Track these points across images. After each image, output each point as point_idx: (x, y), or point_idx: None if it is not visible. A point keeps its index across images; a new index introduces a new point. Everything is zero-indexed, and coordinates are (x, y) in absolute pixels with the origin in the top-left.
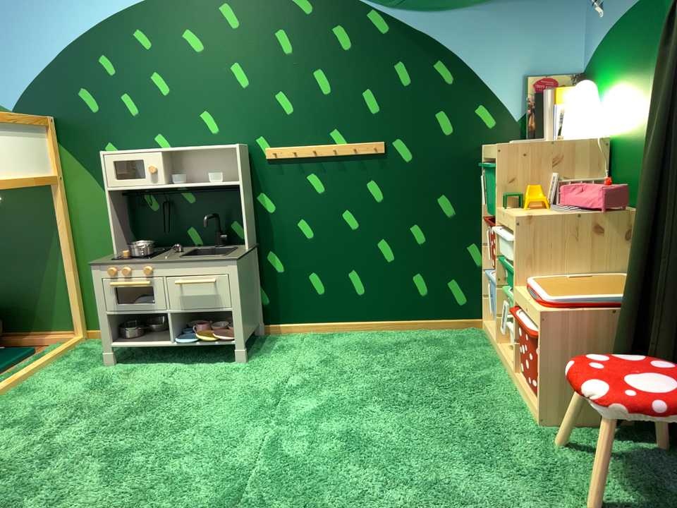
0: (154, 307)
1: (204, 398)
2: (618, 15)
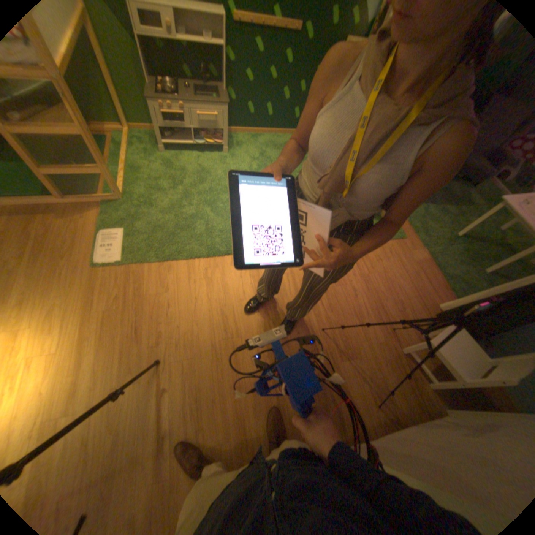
0: (178, 122)
1: (222, 175)
2: None
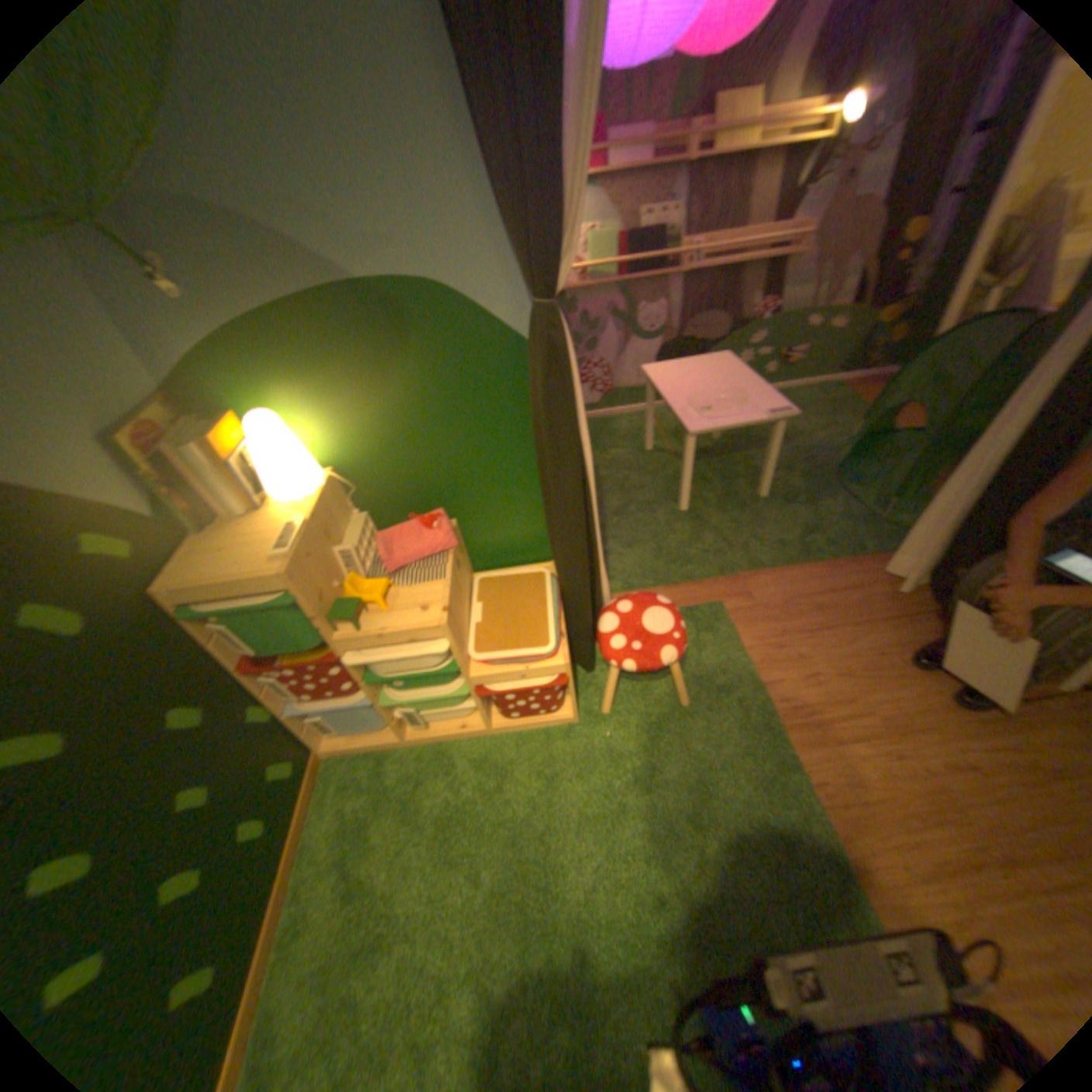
0: None
1: None
2: (253, 302)
